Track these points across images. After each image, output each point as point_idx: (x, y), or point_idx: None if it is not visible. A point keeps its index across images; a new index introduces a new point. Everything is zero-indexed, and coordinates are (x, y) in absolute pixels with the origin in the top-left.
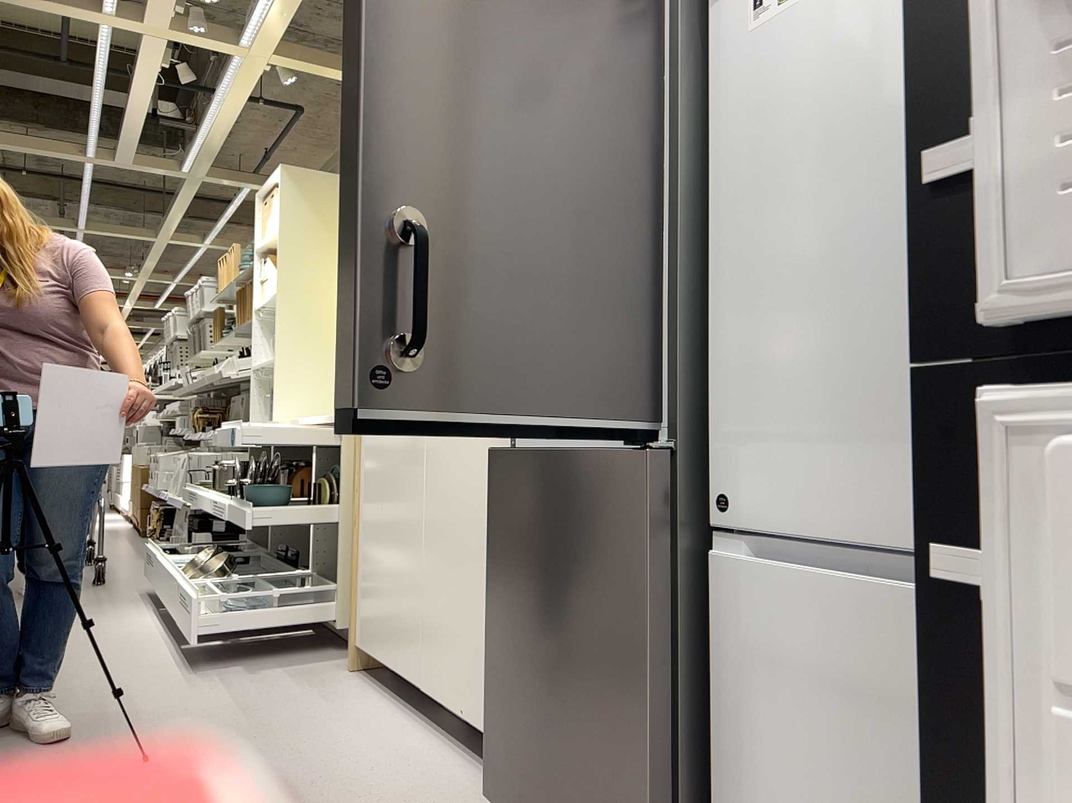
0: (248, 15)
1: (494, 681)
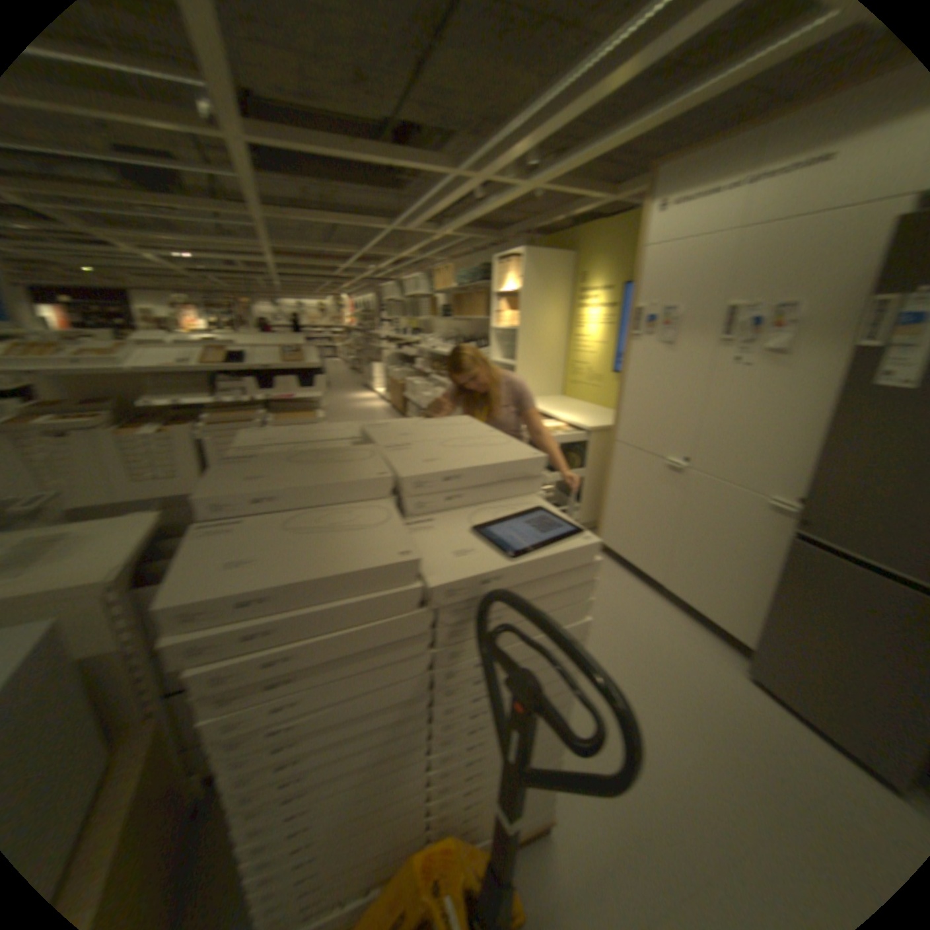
0: (539, 163)
1: (769, 633)
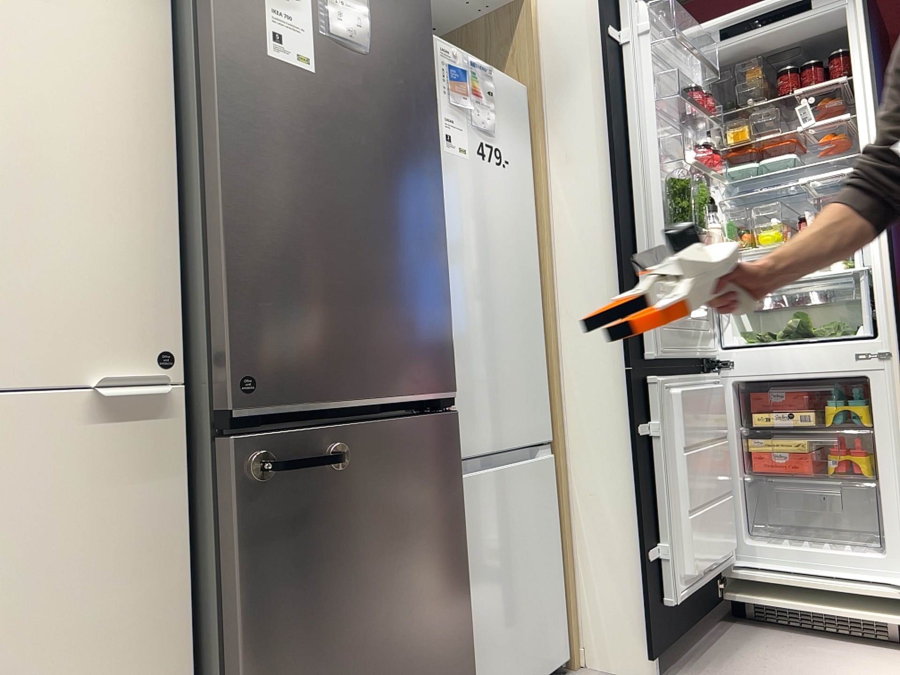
0: None
1: None
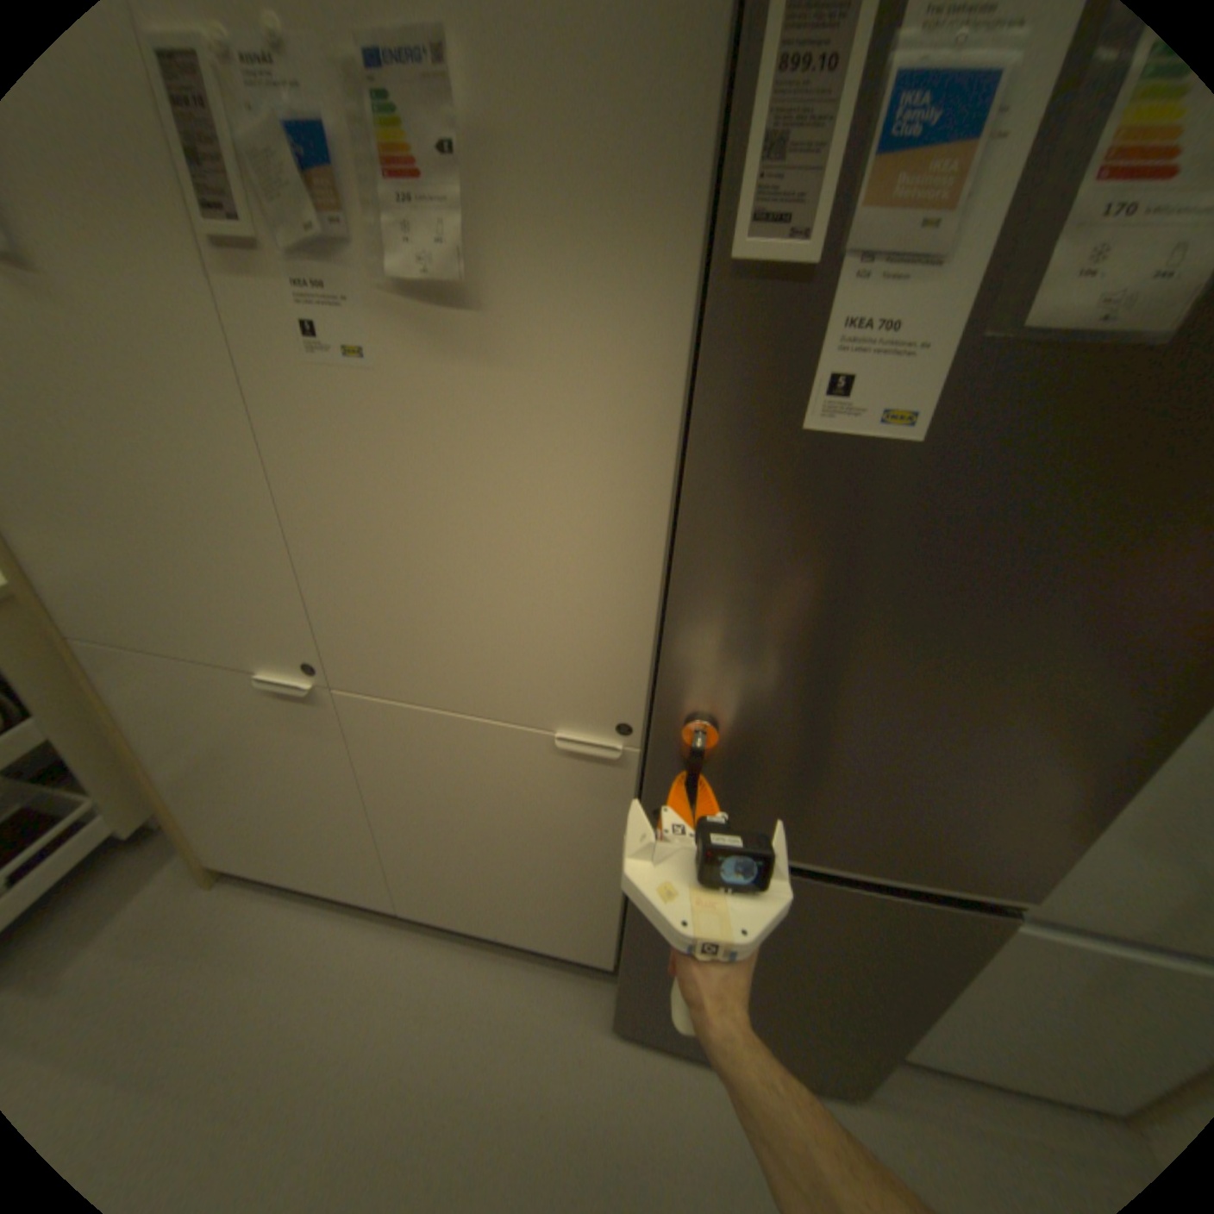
0: None
1: (631, 978)
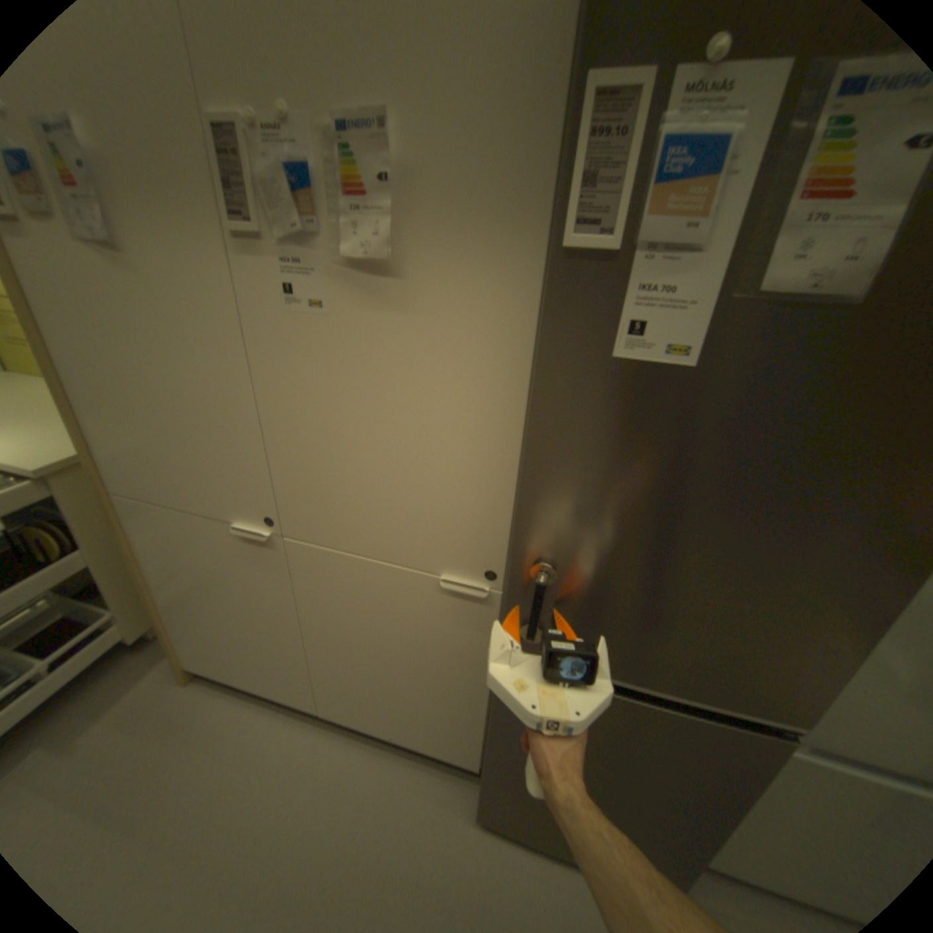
0: None
1: (491, 776)
